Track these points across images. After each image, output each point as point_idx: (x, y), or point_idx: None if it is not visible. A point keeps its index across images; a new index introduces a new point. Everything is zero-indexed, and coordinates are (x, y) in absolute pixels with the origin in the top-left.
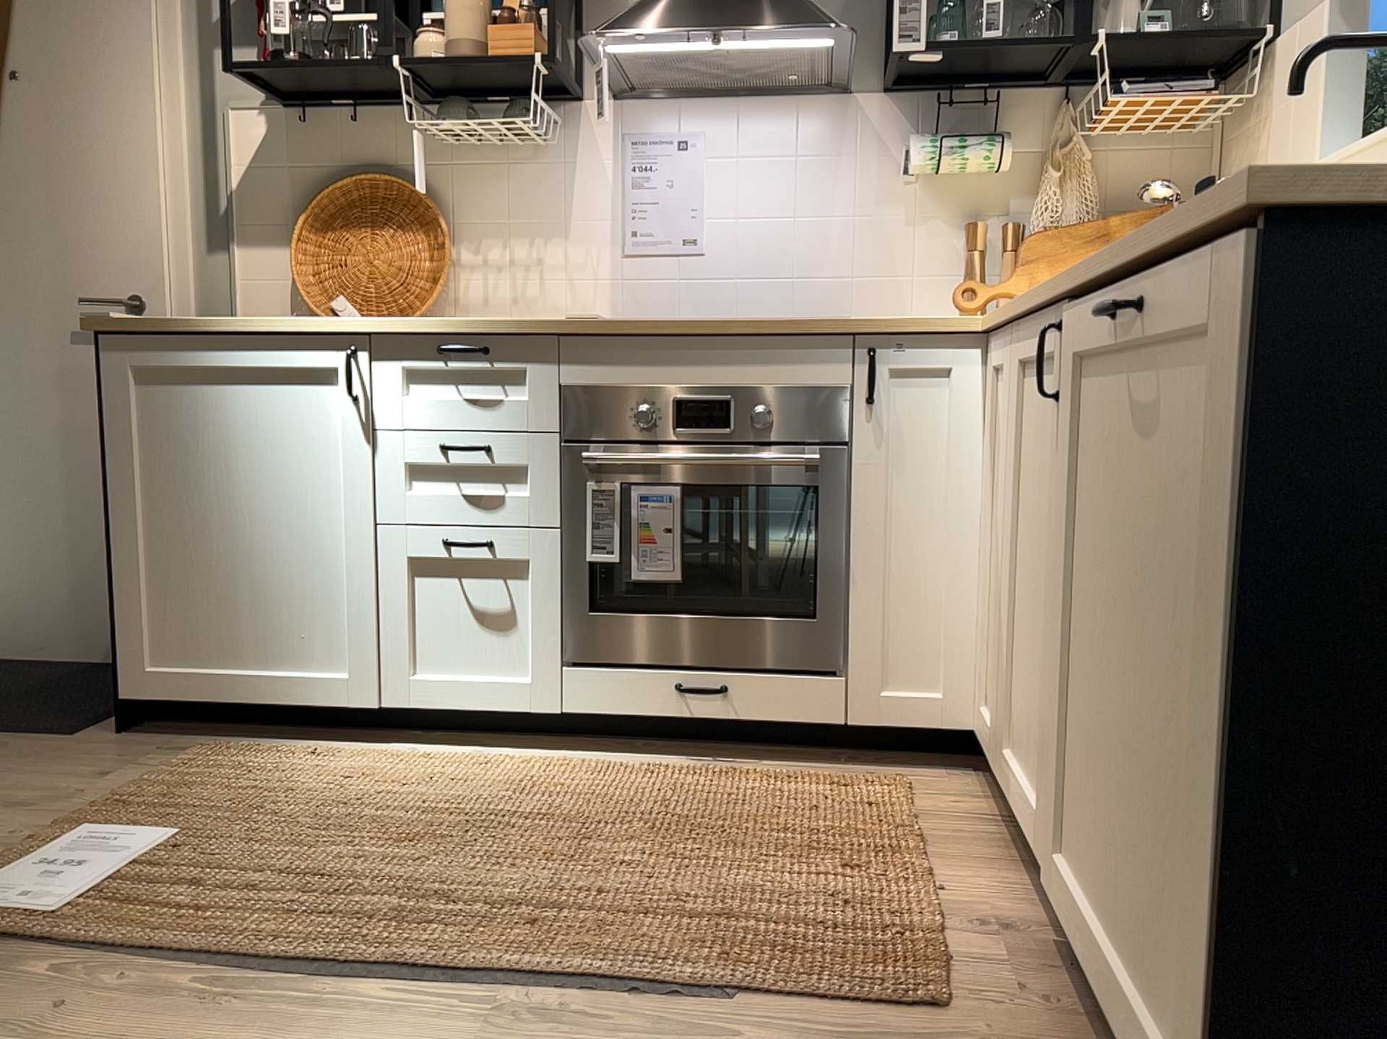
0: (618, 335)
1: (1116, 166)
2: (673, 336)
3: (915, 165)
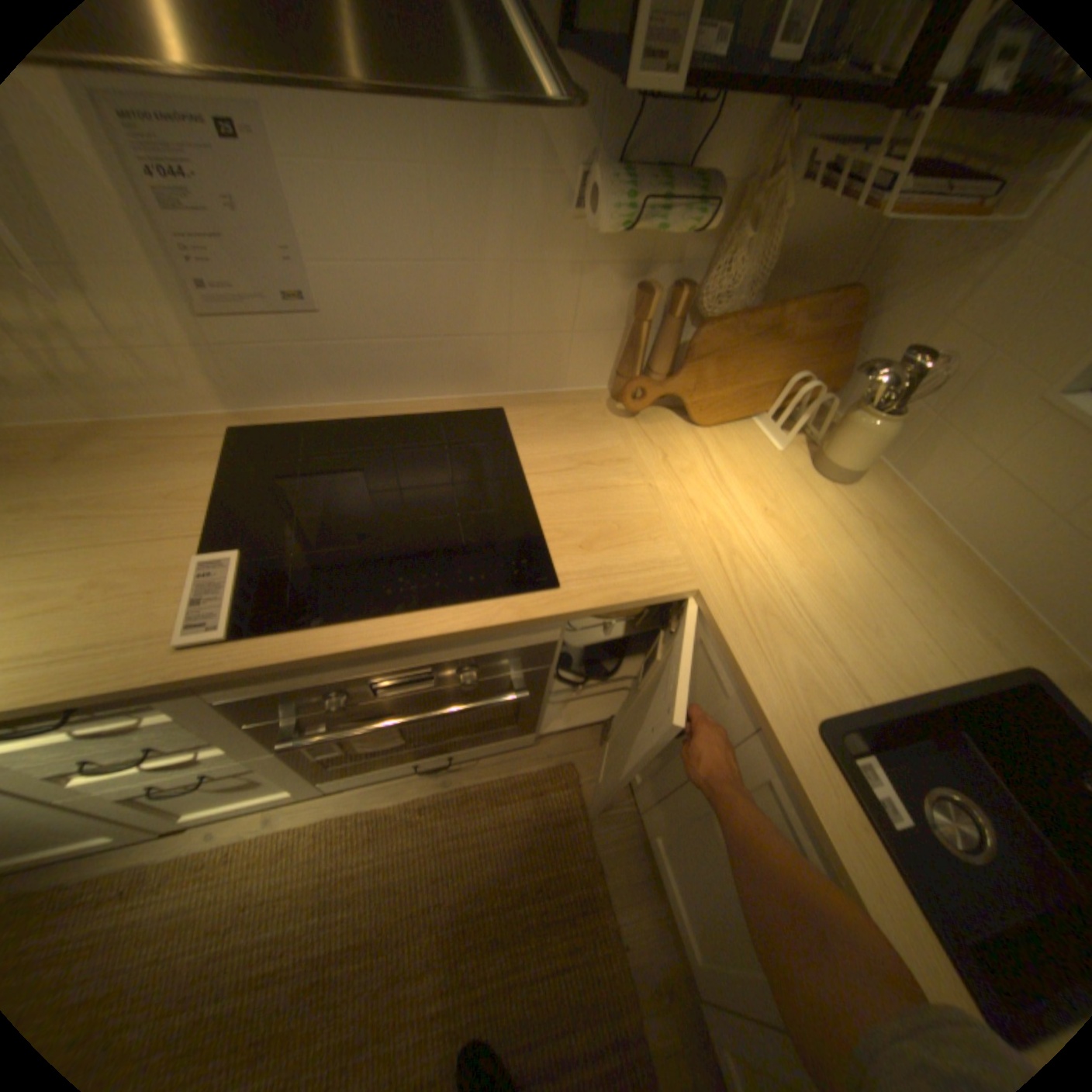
0: (271, 668)
1: (810, 204)
2: (347, 654)
3: (602, 213)
